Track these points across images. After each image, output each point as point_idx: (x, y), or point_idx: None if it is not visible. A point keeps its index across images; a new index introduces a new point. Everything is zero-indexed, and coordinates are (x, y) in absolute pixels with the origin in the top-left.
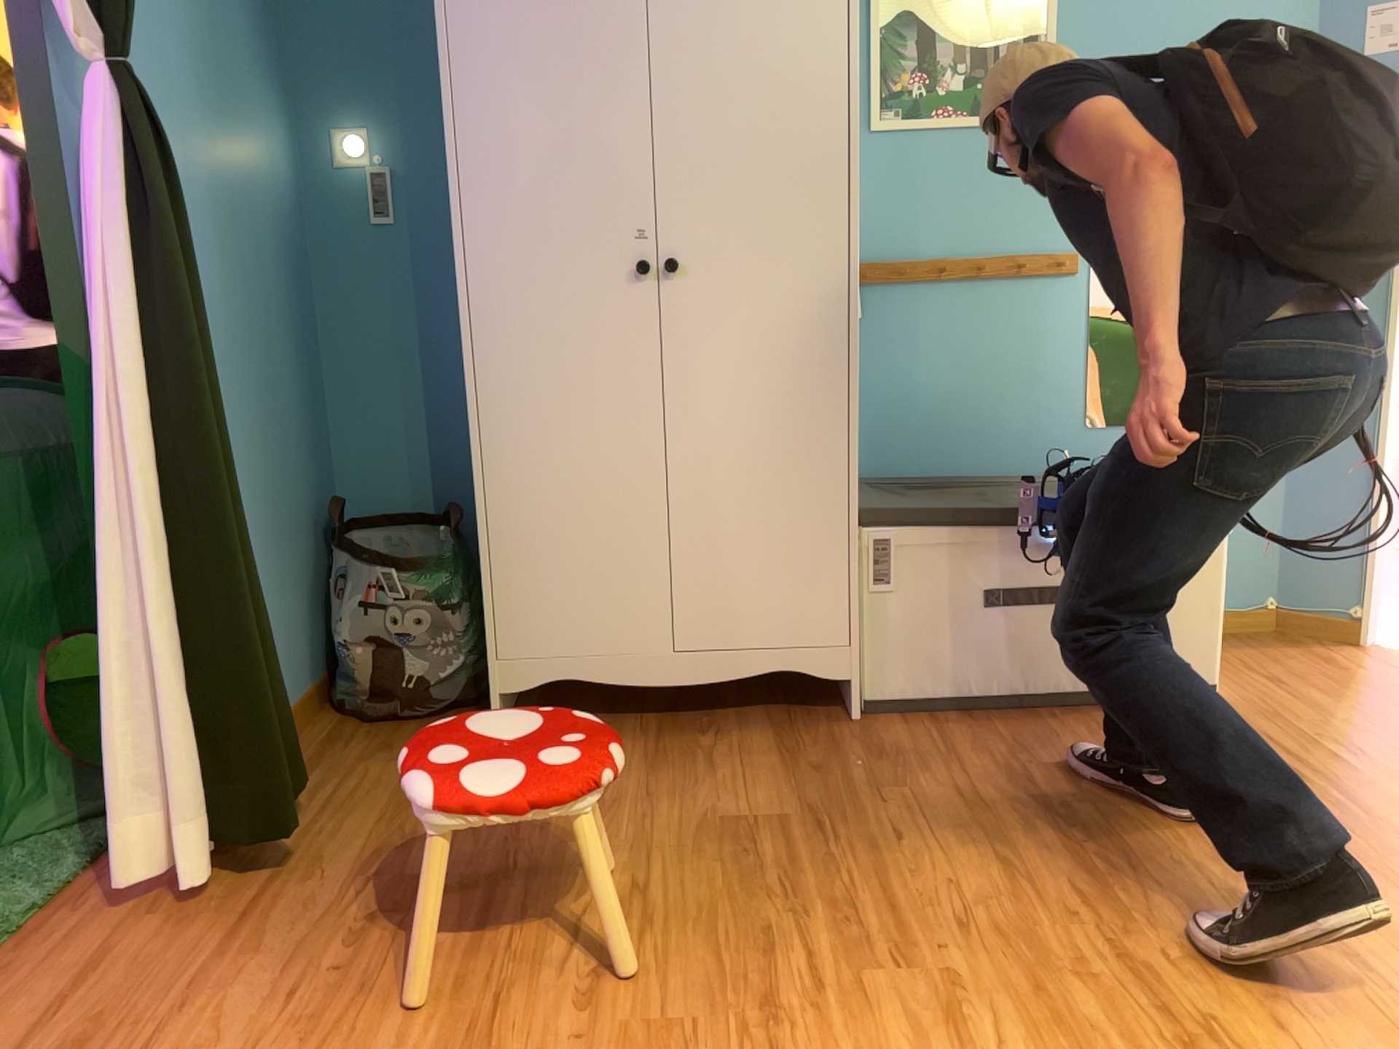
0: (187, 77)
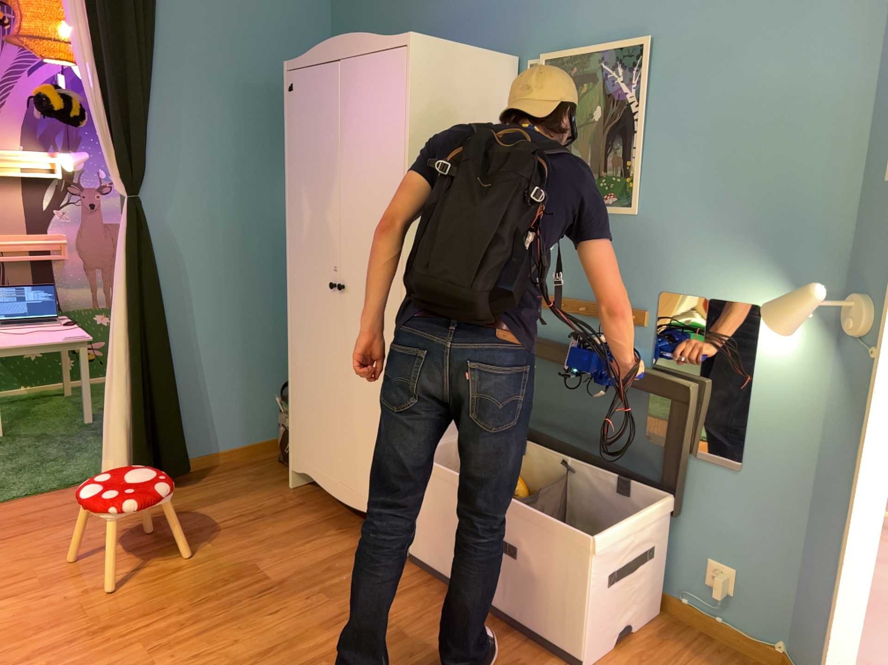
0: (227, 180)
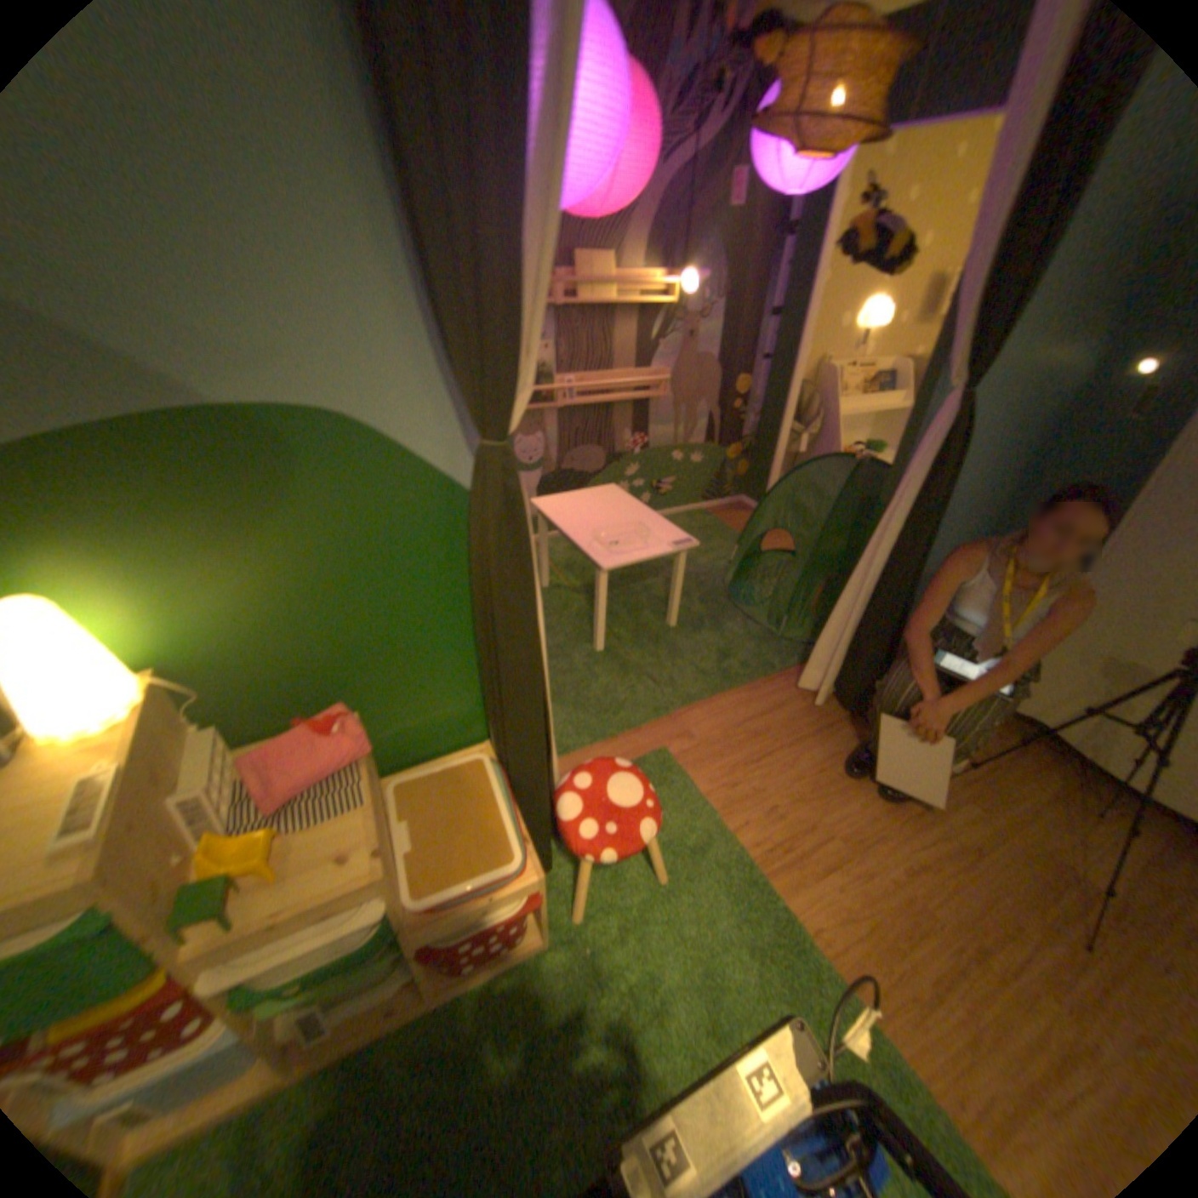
0: (1031, 352)
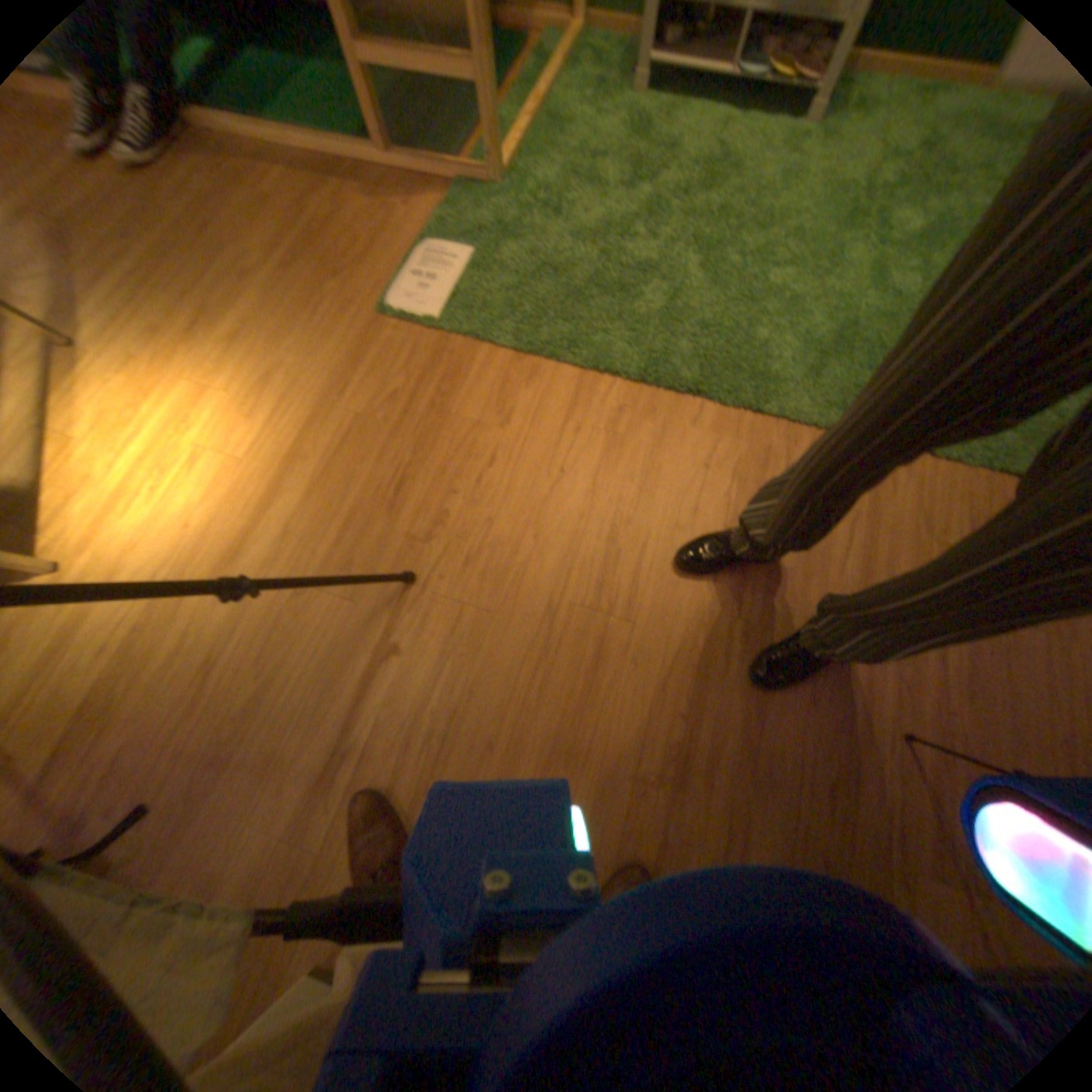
0: None
